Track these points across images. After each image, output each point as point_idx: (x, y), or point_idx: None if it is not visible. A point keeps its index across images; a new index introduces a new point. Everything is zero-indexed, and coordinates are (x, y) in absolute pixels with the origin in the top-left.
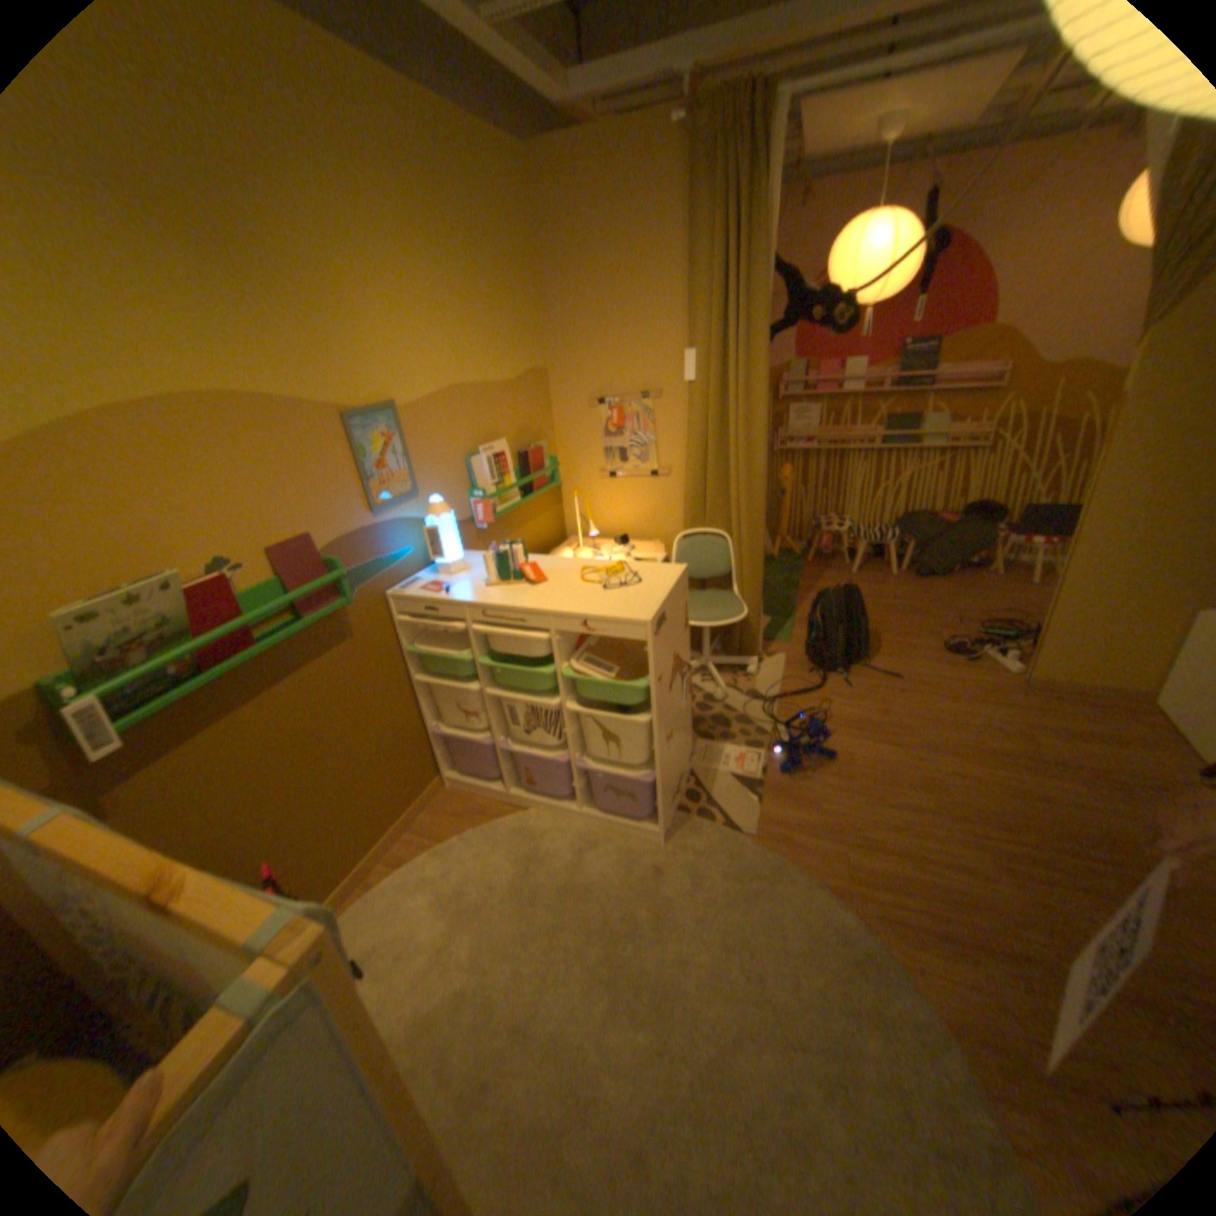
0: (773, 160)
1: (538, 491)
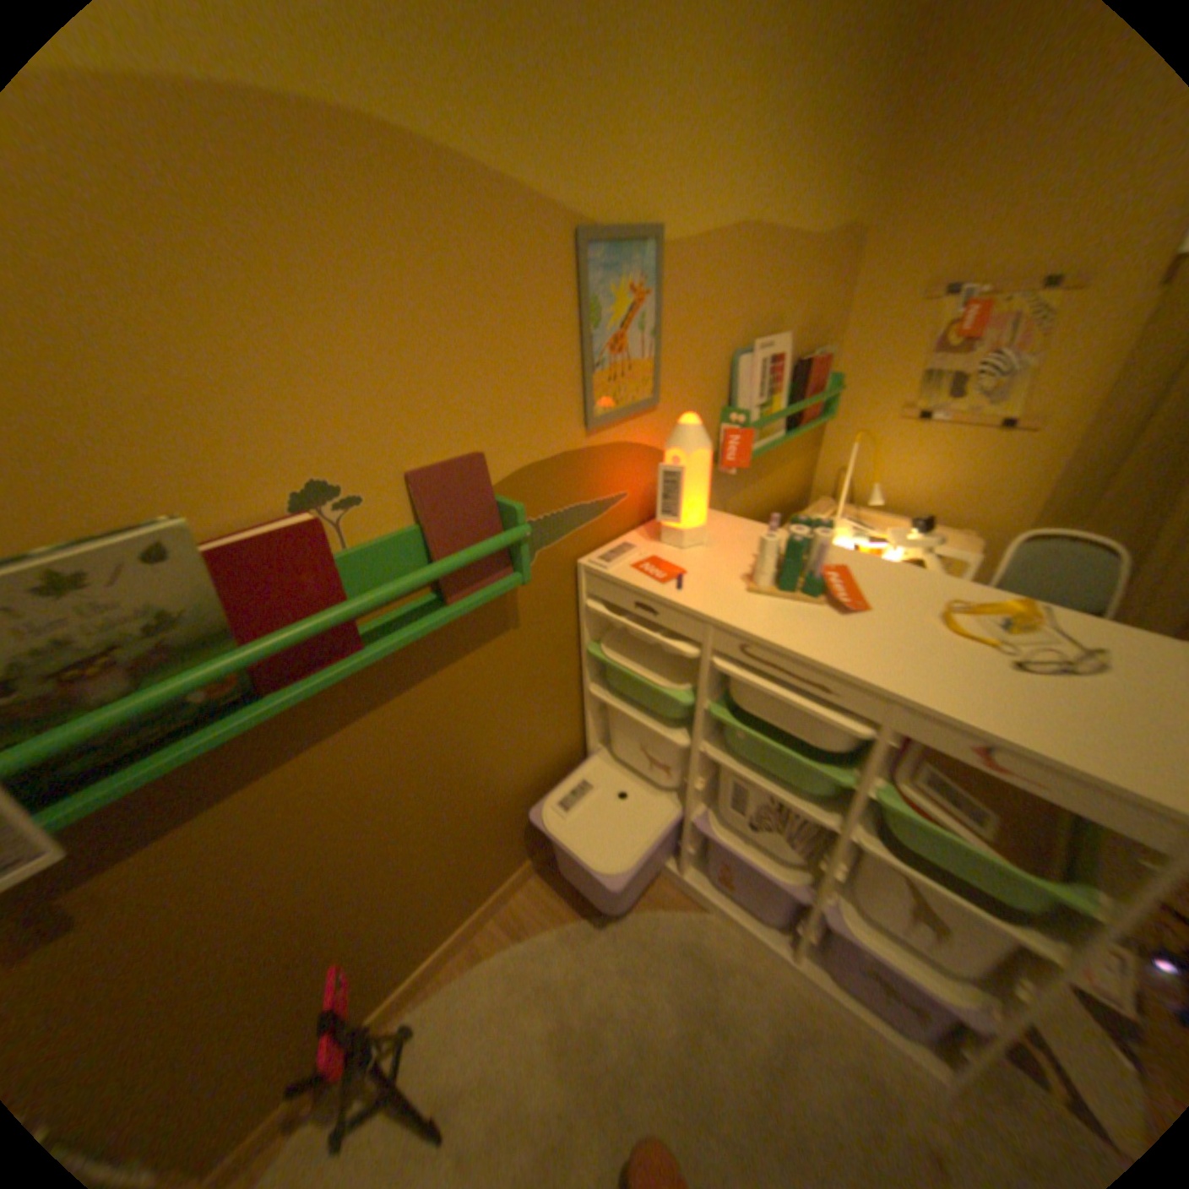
0: None
1: (809, 423)
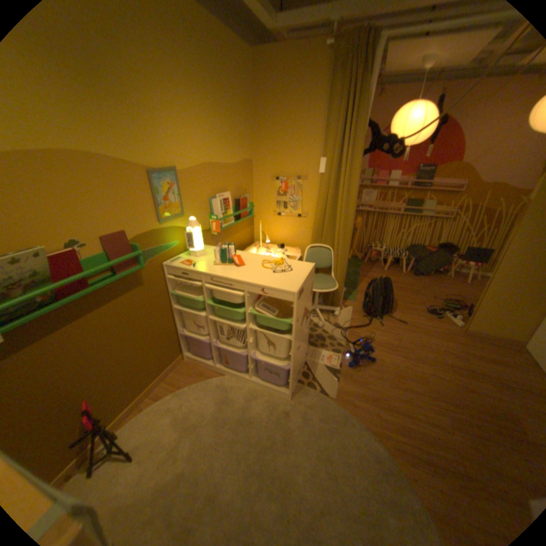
0: (374, 69)
1: (243, 218)
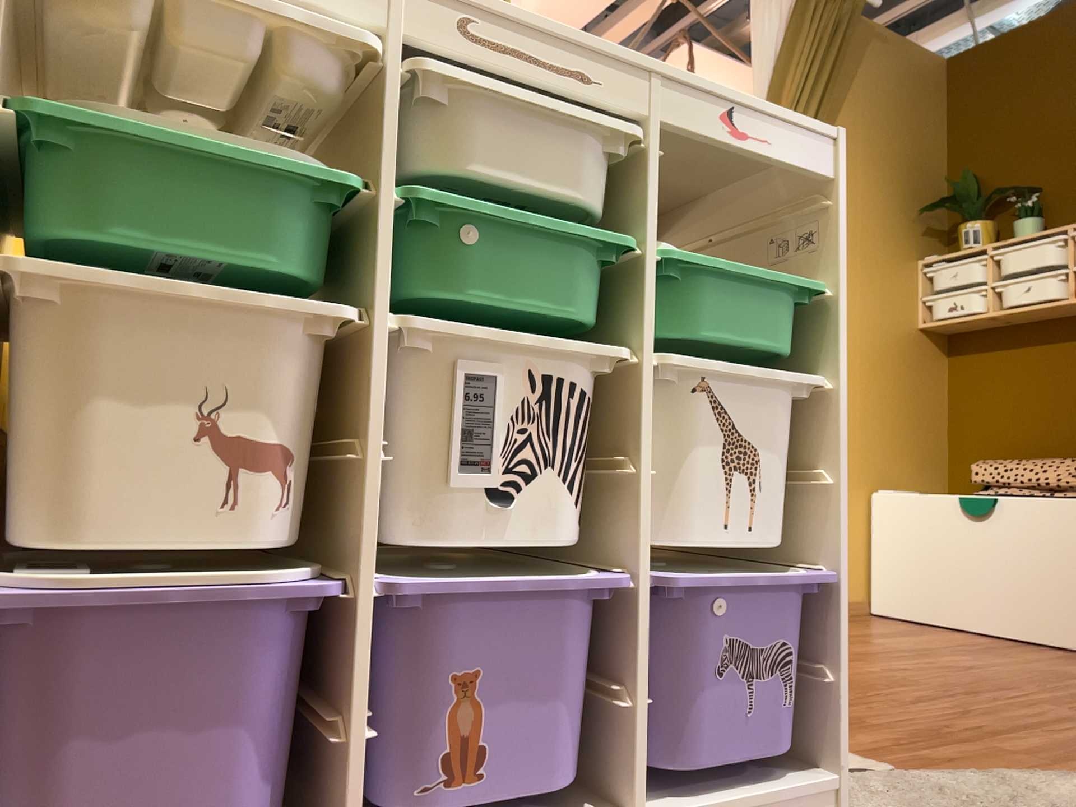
0: None
1: None
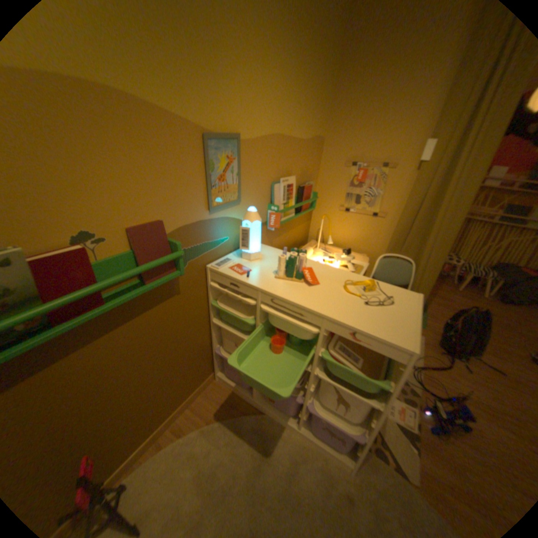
0: None
1: (304, 211)
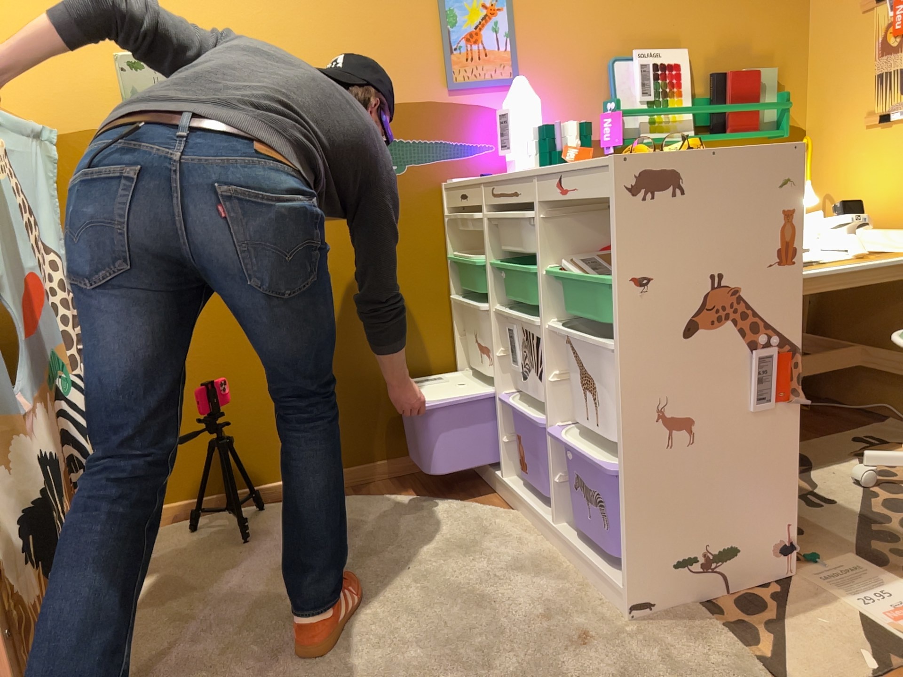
0: None
1: (736, 132)
